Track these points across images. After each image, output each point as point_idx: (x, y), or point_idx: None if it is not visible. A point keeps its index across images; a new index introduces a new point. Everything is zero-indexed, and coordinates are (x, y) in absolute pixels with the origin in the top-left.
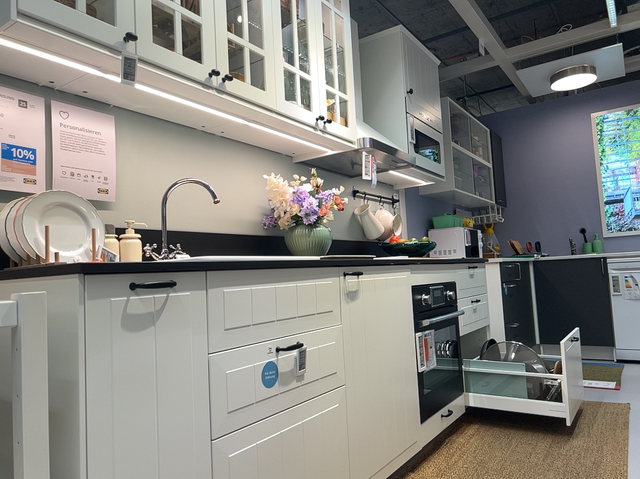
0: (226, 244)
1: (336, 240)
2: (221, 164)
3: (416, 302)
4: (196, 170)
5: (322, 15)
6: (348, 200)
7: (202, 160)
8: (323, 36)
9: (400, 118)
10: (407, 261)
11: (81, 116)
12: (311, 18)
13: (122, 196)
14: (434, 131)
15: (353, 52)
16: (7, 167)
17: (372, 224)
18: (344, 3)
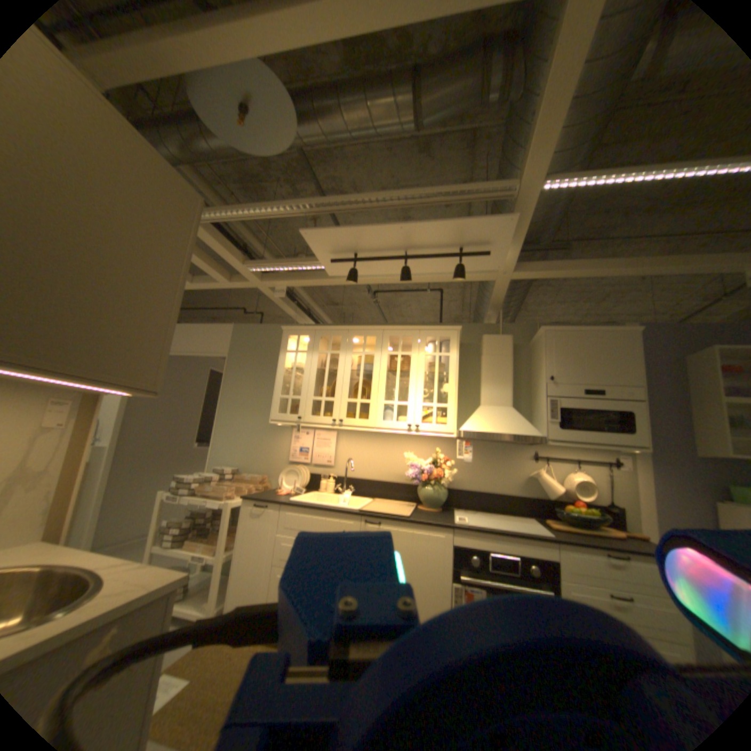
0: (389, 488)
1: (499, 495)
2: (392, 446)
3: (458, 560)
4: (376, 450)
5: (423, 362)
6: (523, 463)
7: (380, 445)
8: (423, 375)
9: (543, 401)
10: (441, 525)
11: (323, 434)
12: (412, 368)
13: (343, 462)
14: (623, 399)
15: (499, 358)
16: (300, 455)
17: (545, 486)
18: (450, 344)
